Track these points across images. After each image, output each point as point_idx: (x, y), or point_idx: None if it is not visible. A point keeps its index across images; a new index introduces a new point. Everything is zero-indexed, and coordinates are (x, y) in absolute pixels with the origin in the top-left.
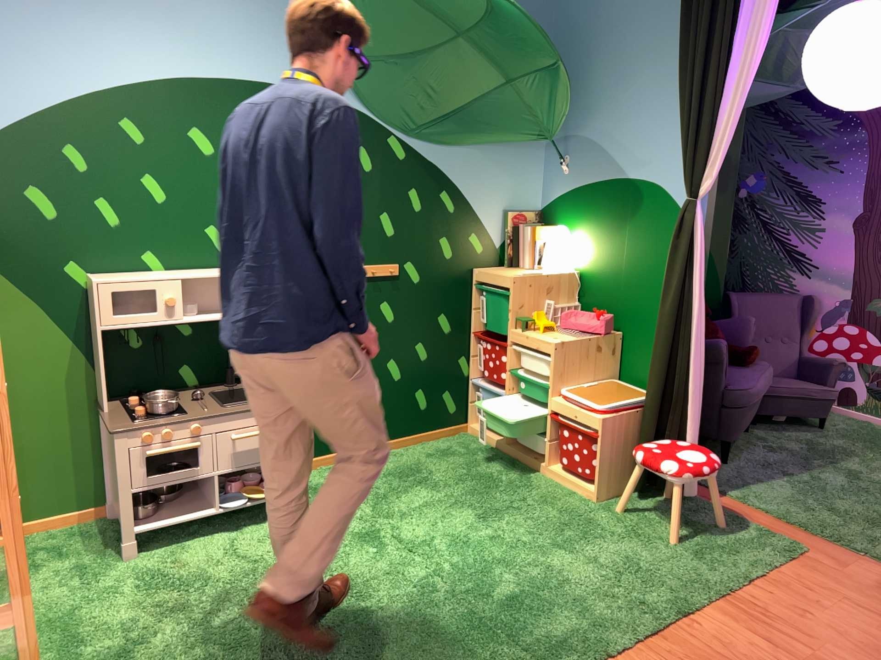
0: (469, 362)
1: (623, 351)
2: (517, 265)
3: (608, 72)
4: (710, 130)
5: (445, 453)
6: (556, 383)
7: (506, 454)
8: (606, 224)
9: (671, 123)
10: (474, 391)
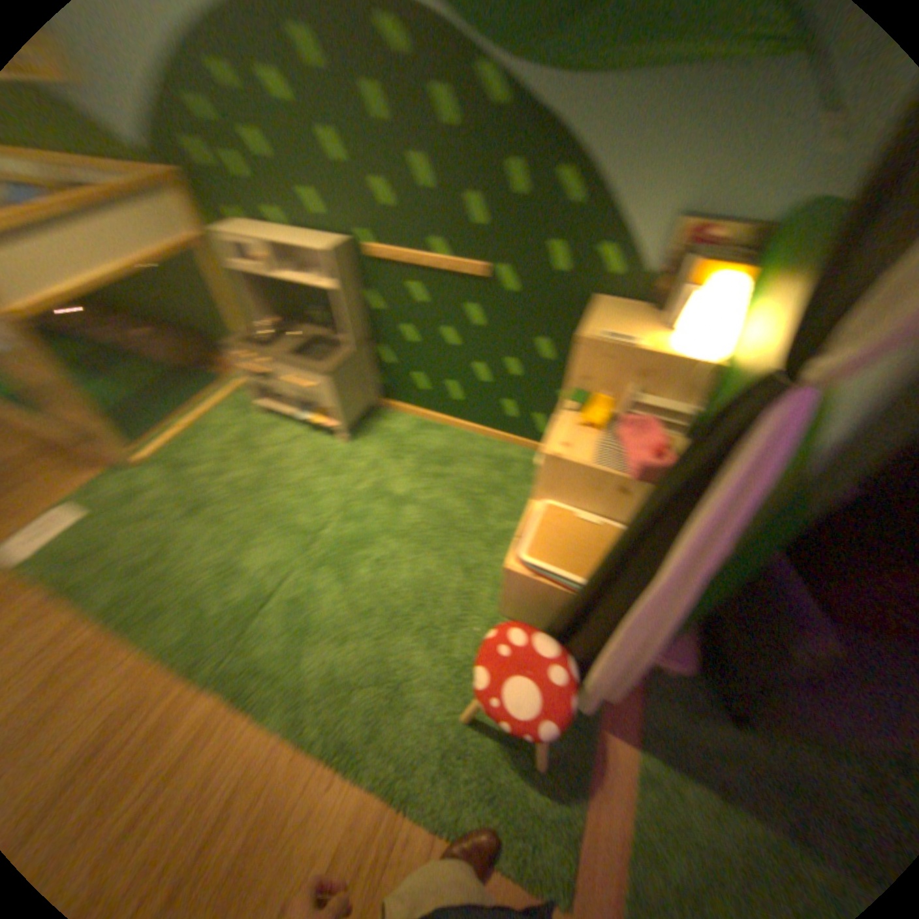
0: None
1: None
2: (664, 311)
3: None
4: None
5: (501, 463)
6: (536, 492)
7: None
8: (780, 307)
9: None
10: None
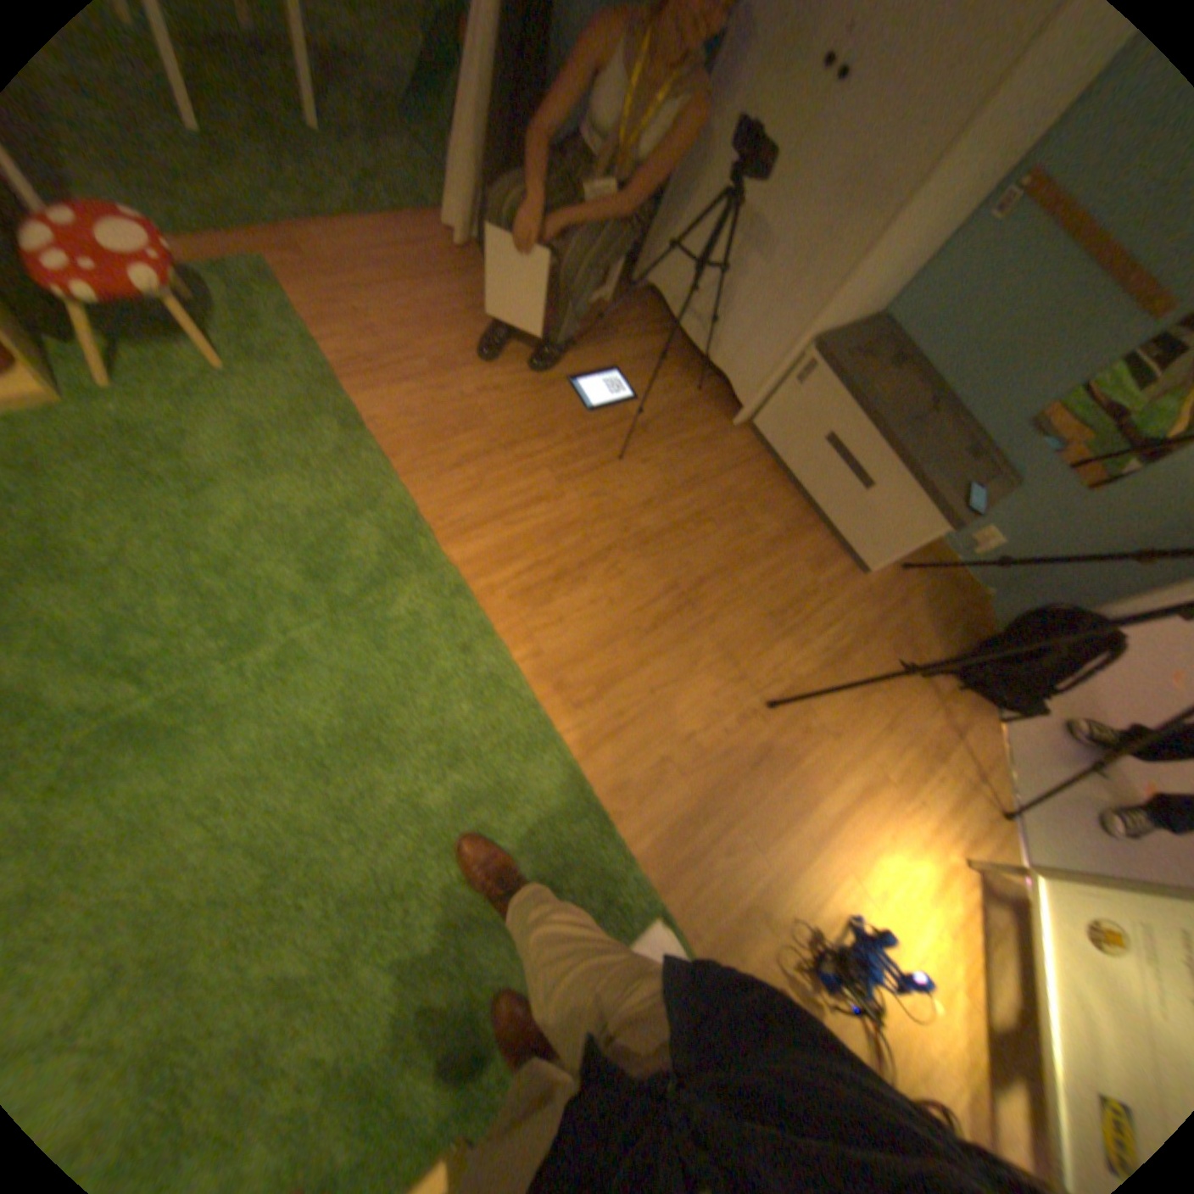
0: None
1: None
2: None
3: None
4: None
5: None
6: None
7: None
8: None
9: None
10: None
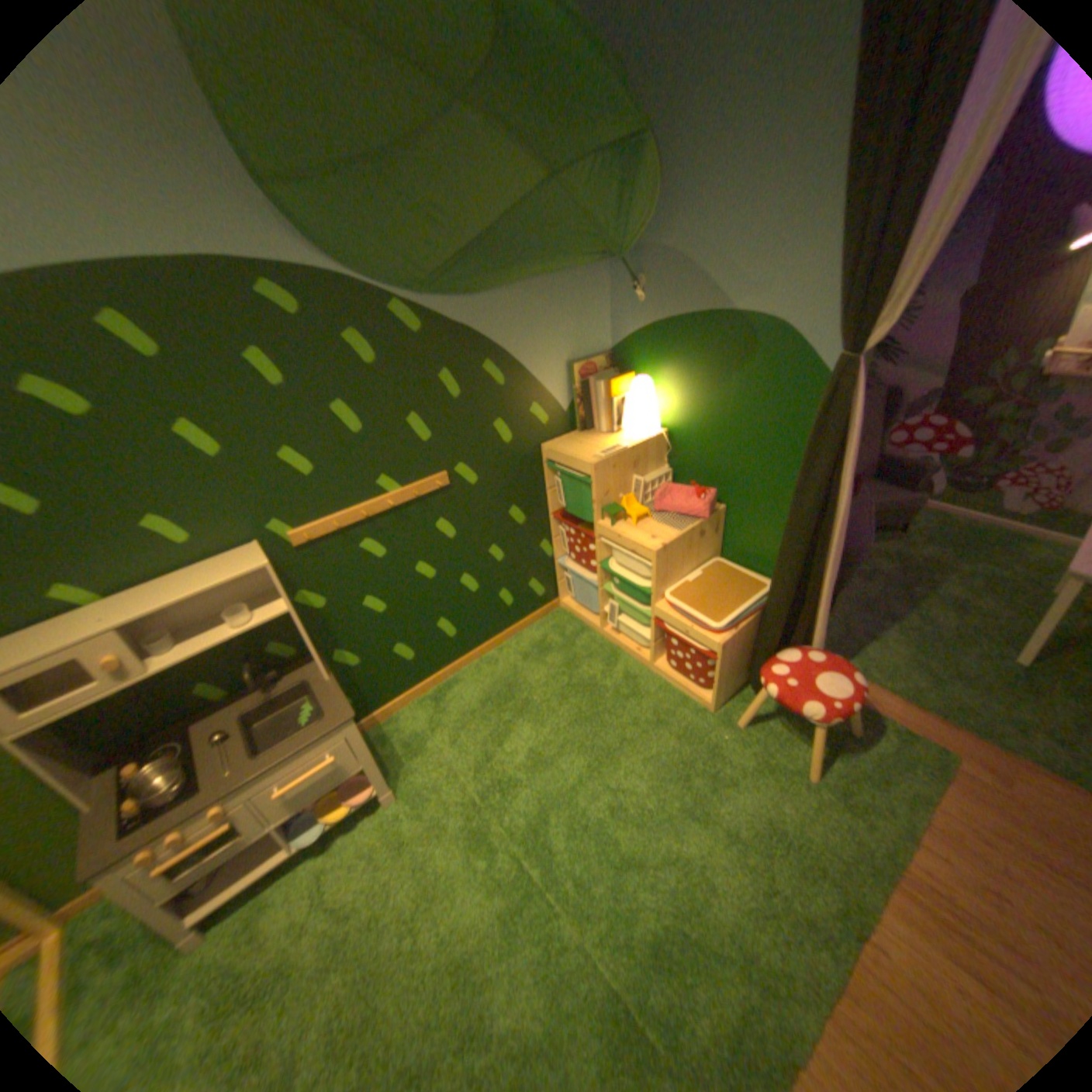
0: (551, 543)
1: (725, 525)
2: (591, 428)
3: (700, 133)
4: (903, 237)
5: (541, 646)
6: (658, 590)
7: (604, 639)
8: (702, 373)
9: (812, 220)
10: (561, 569)
